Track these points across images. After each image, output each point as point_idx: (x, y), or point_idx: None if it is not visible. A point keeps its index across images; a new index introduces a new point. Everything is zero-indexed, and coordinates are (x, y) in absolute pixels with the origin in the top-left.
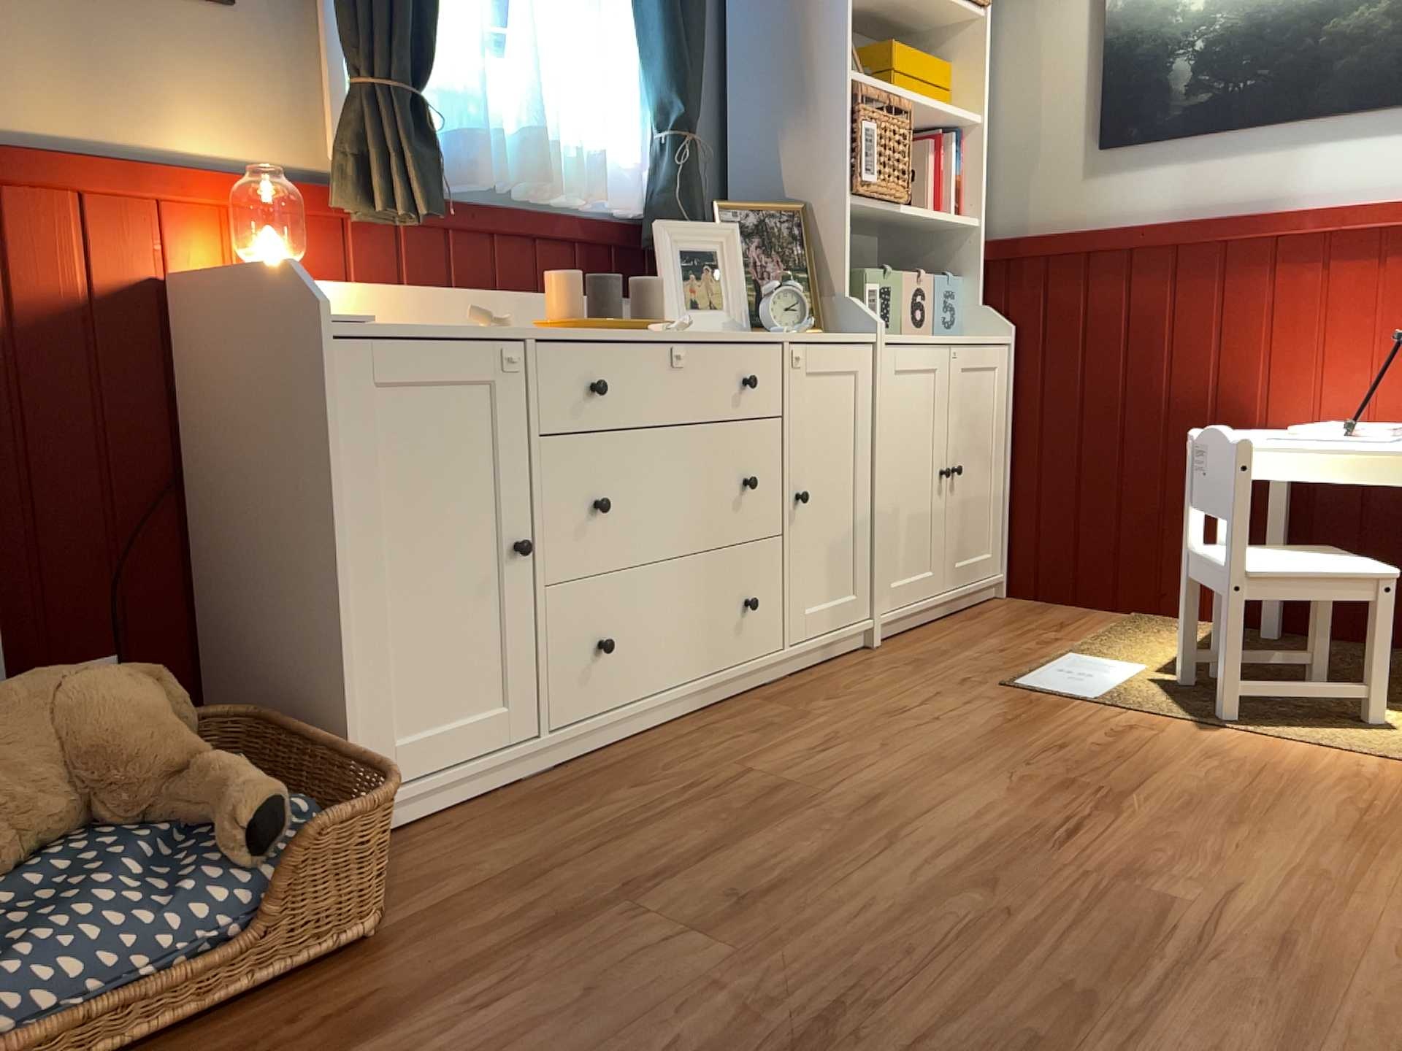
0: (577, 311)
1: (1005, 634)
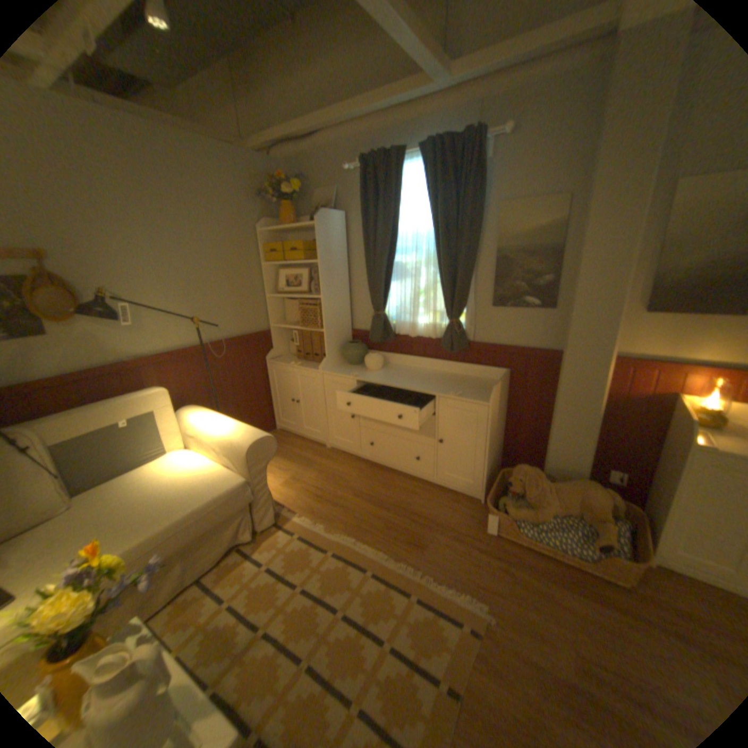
0: None
1: None
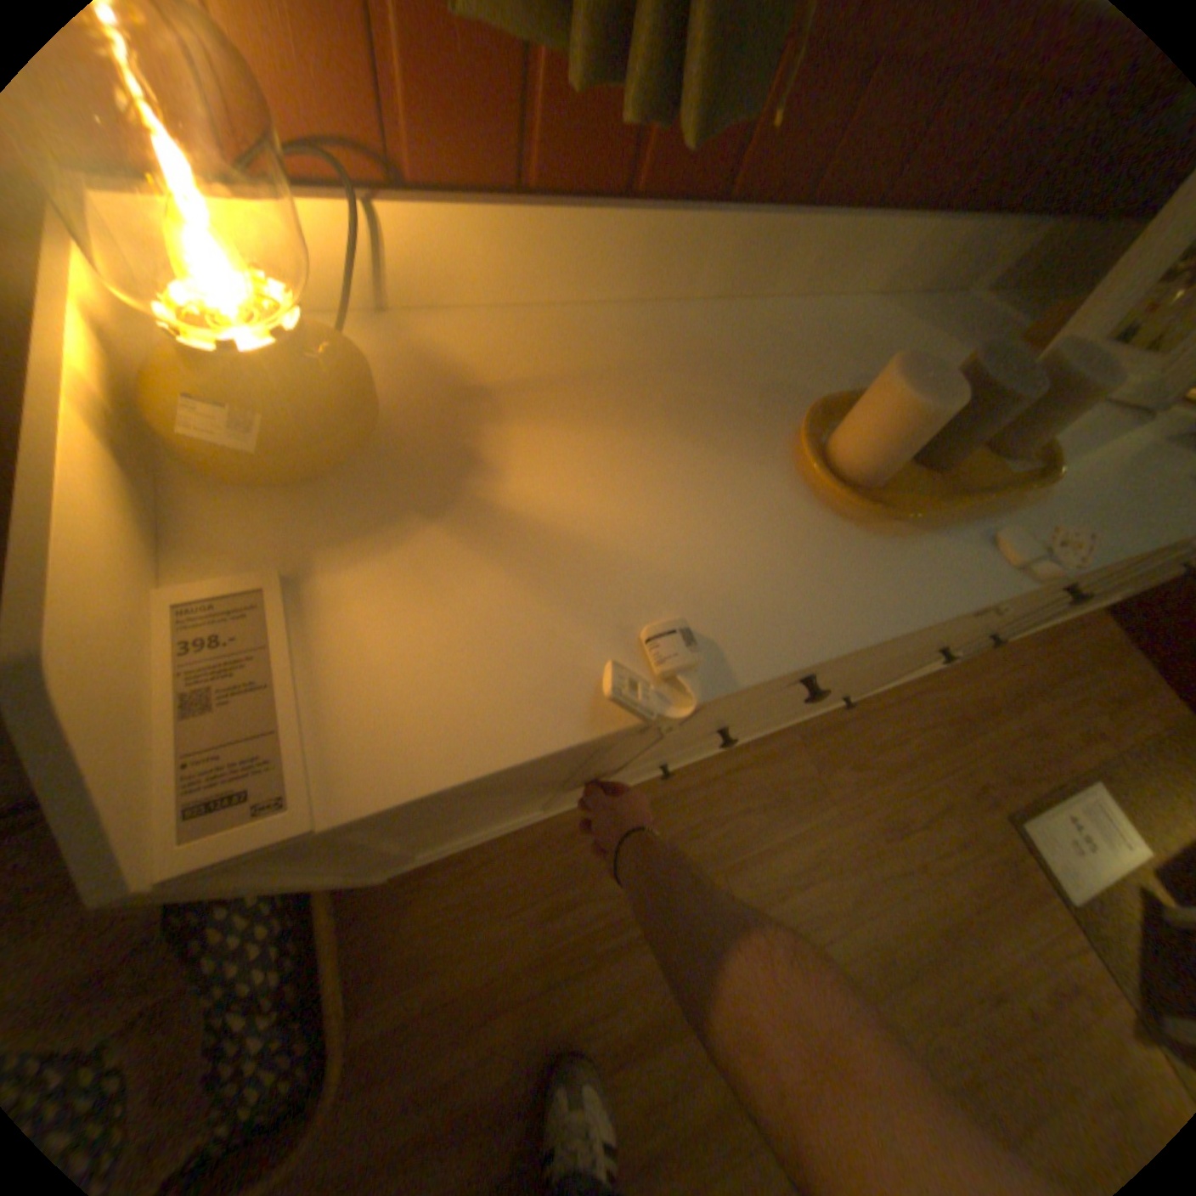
0: (898, 462)
1: (1061, 698)
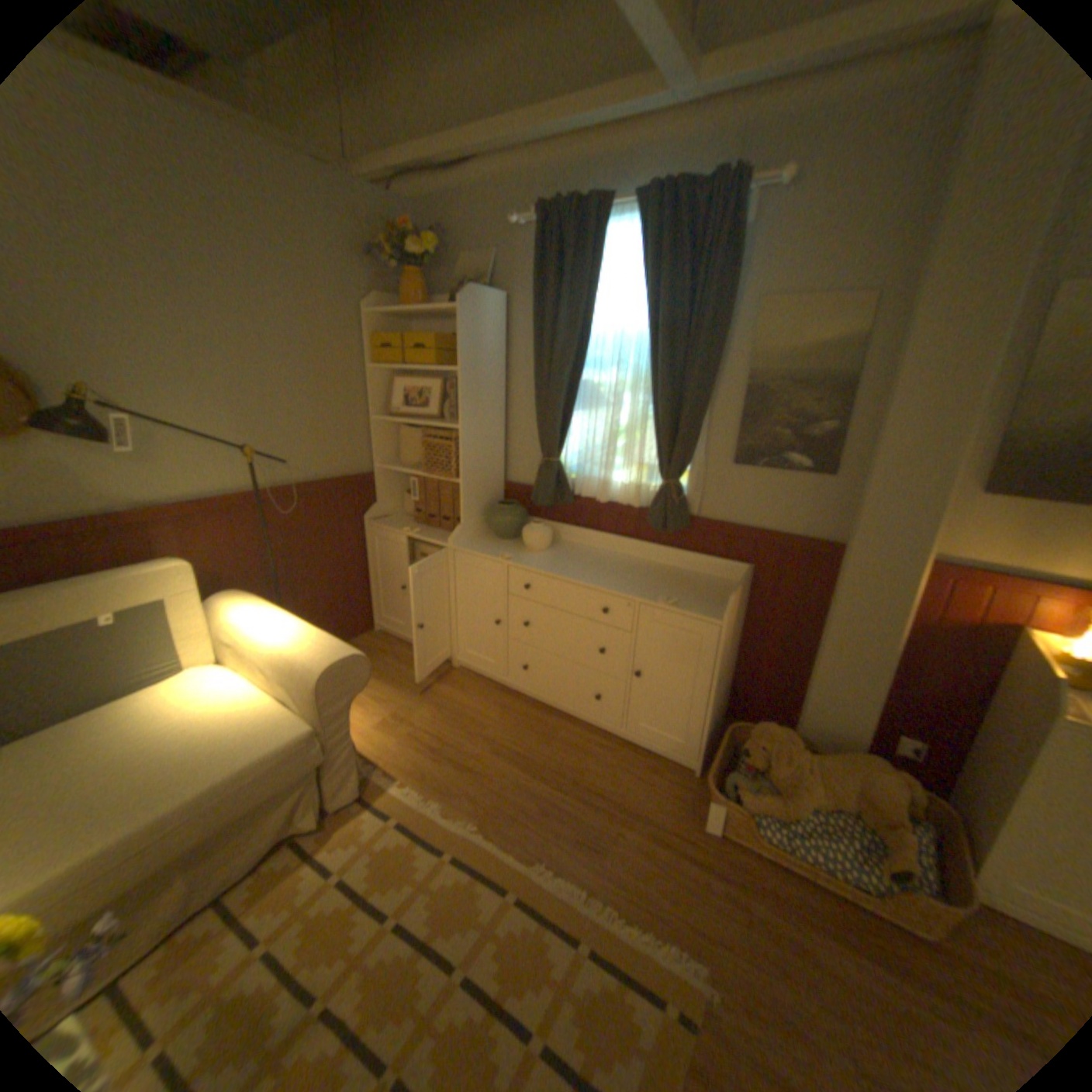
0: None
1: None
